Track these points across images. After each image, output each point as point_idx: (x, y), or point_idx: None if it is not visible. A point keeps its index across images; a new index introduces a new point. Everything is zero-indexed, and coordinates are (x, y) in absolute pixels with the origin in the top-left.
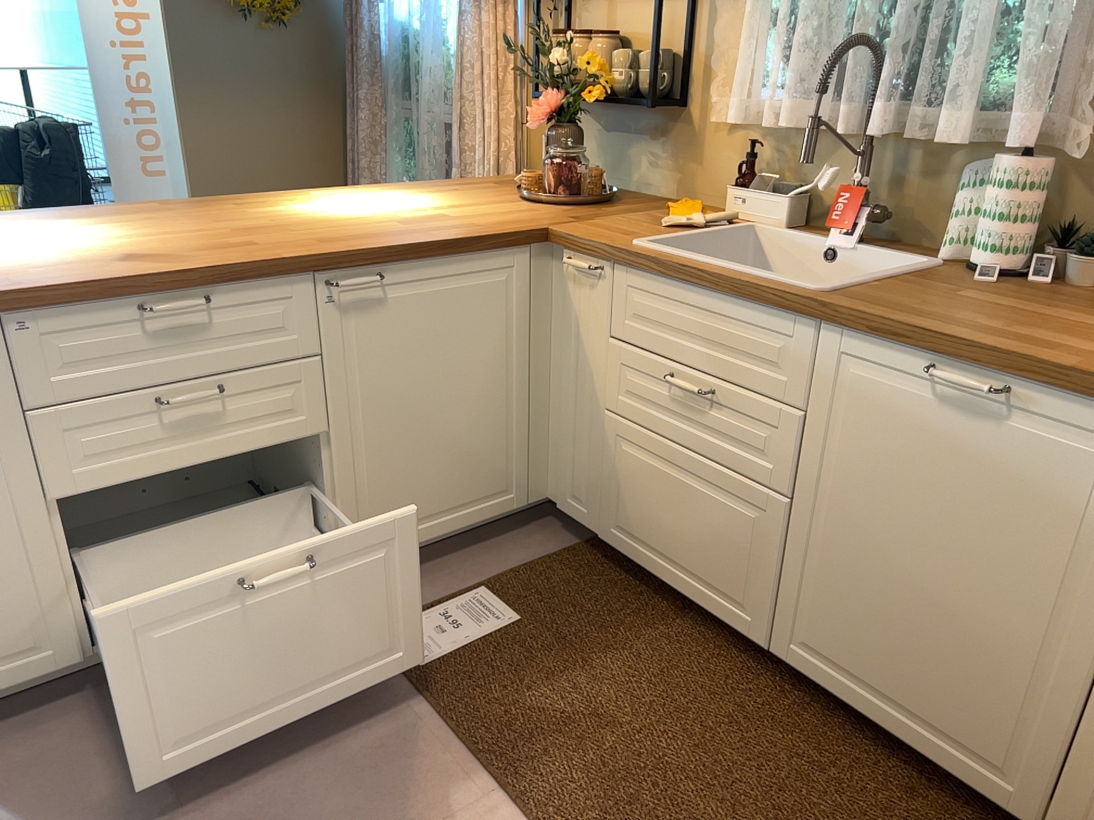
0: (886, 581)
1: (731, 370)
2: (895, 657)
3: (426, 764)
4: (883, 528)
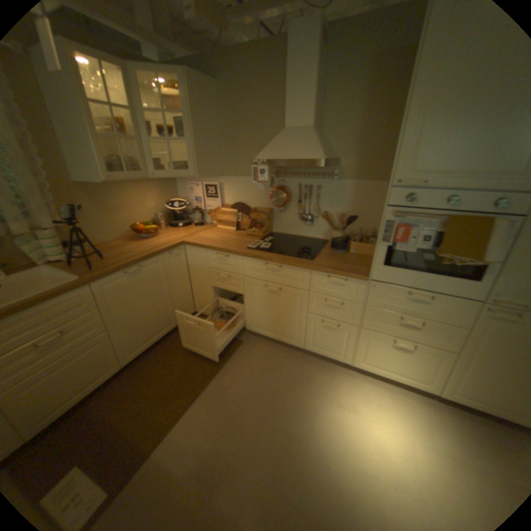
0: (137, 320)
1: (62, 321)
2: (146, 330)
3: (164, 458)
4: (131, 311)
